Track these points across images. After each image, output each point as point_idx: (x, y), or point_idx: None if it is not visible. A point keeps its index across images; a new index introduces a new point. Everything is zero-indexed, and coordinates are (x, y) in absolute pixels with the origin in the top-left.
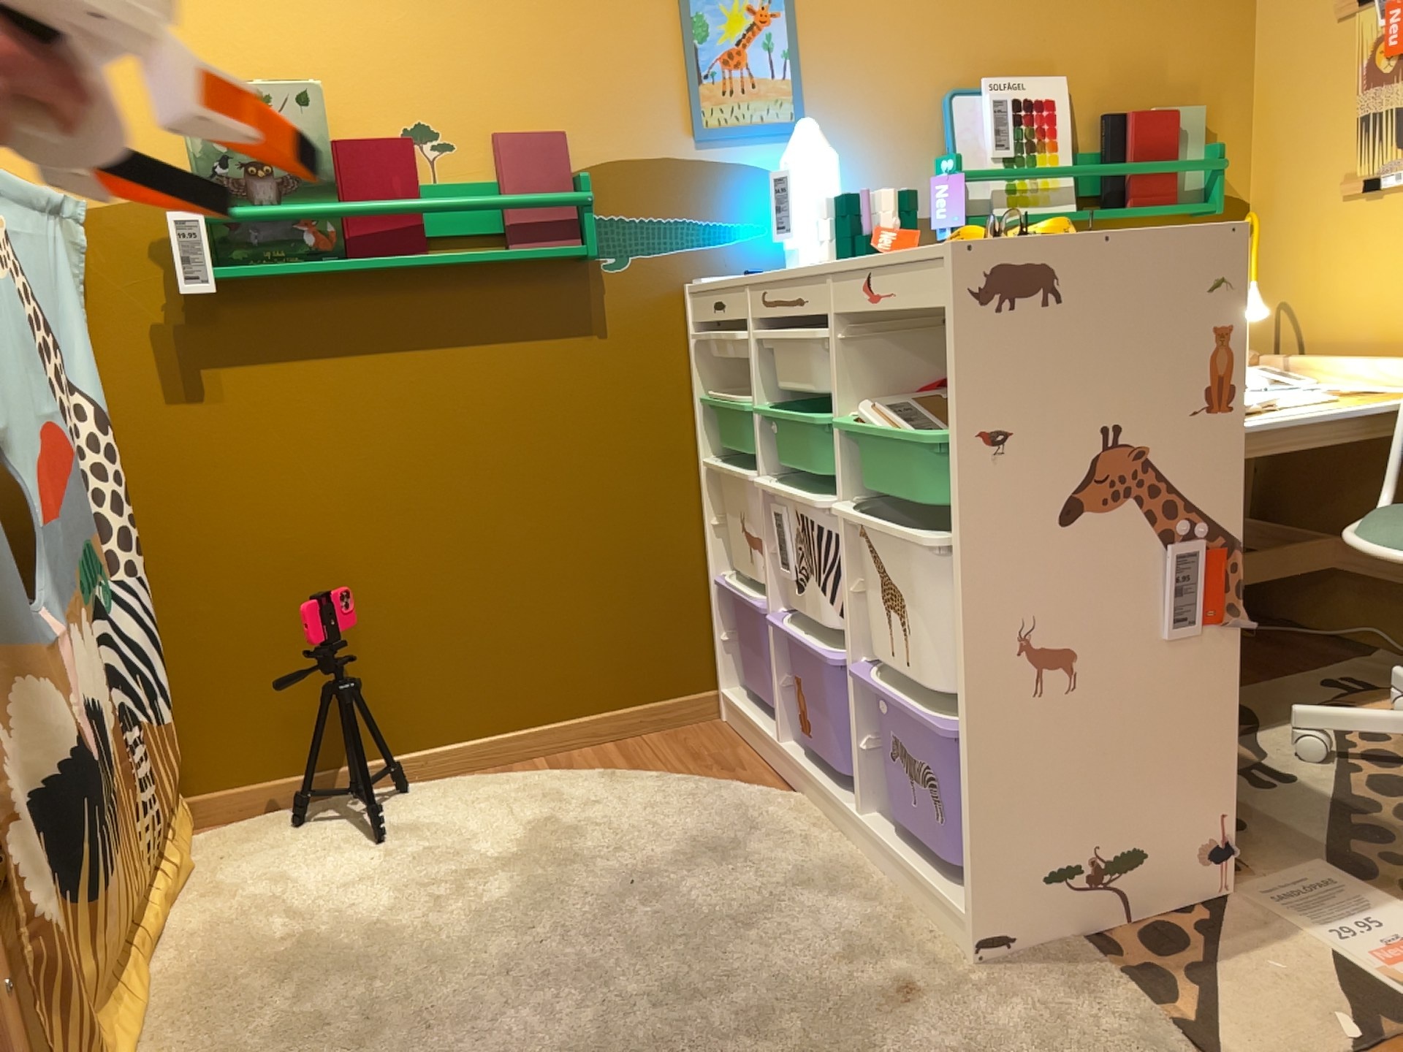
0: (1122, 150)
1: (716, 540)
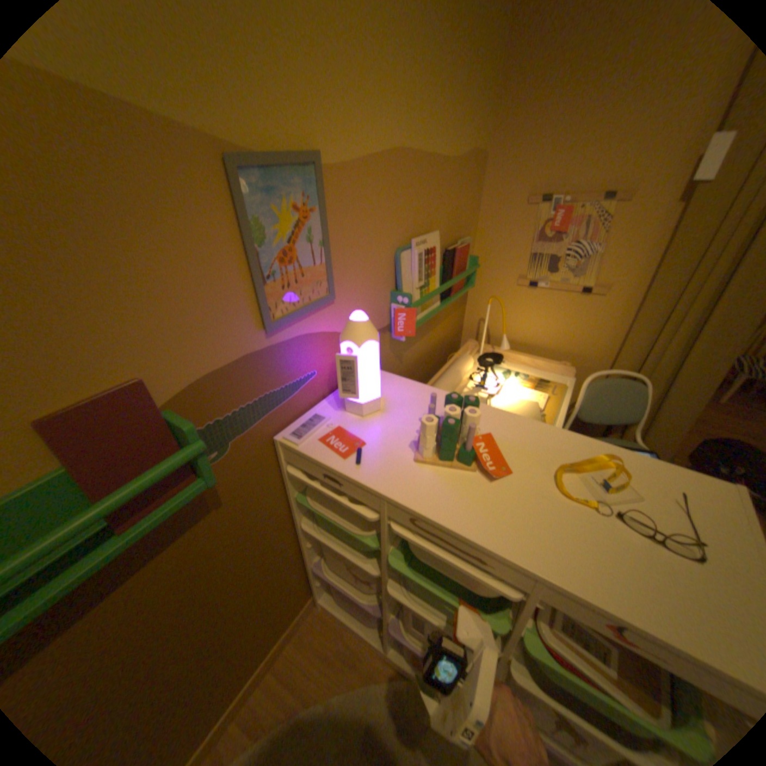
0: (453, 266)
1: (310, 550)
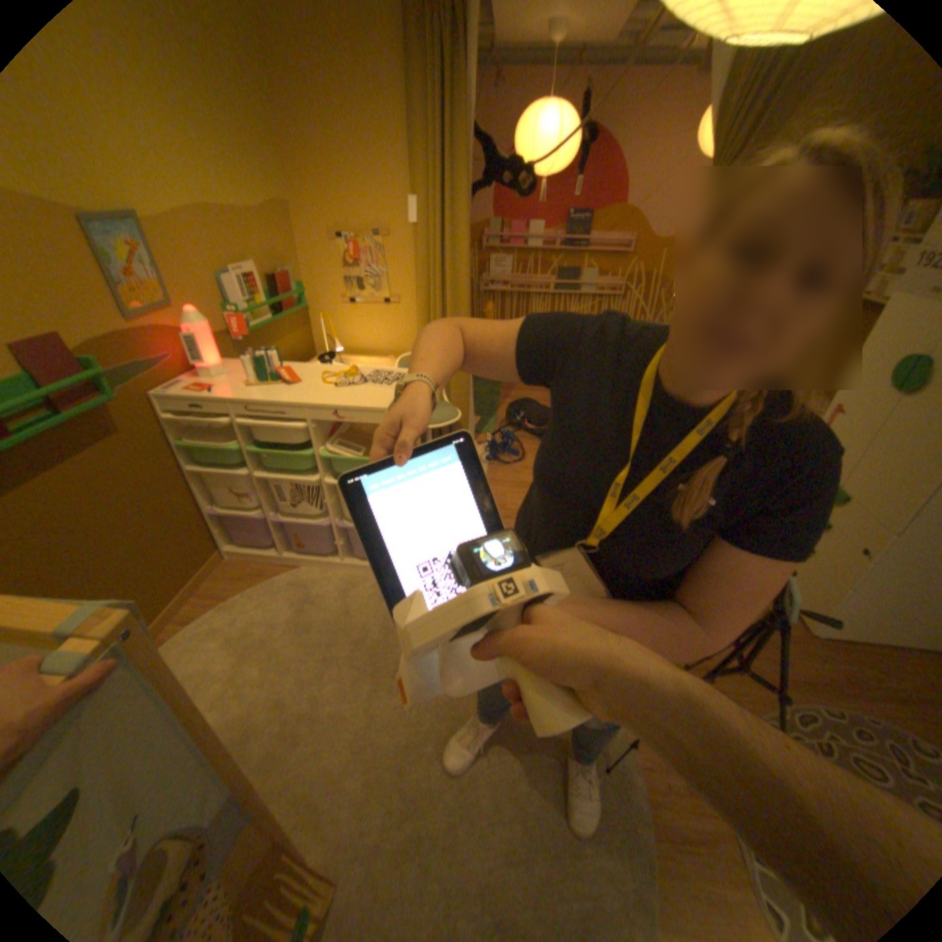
0: (277, 289)
1: (201, 497)
